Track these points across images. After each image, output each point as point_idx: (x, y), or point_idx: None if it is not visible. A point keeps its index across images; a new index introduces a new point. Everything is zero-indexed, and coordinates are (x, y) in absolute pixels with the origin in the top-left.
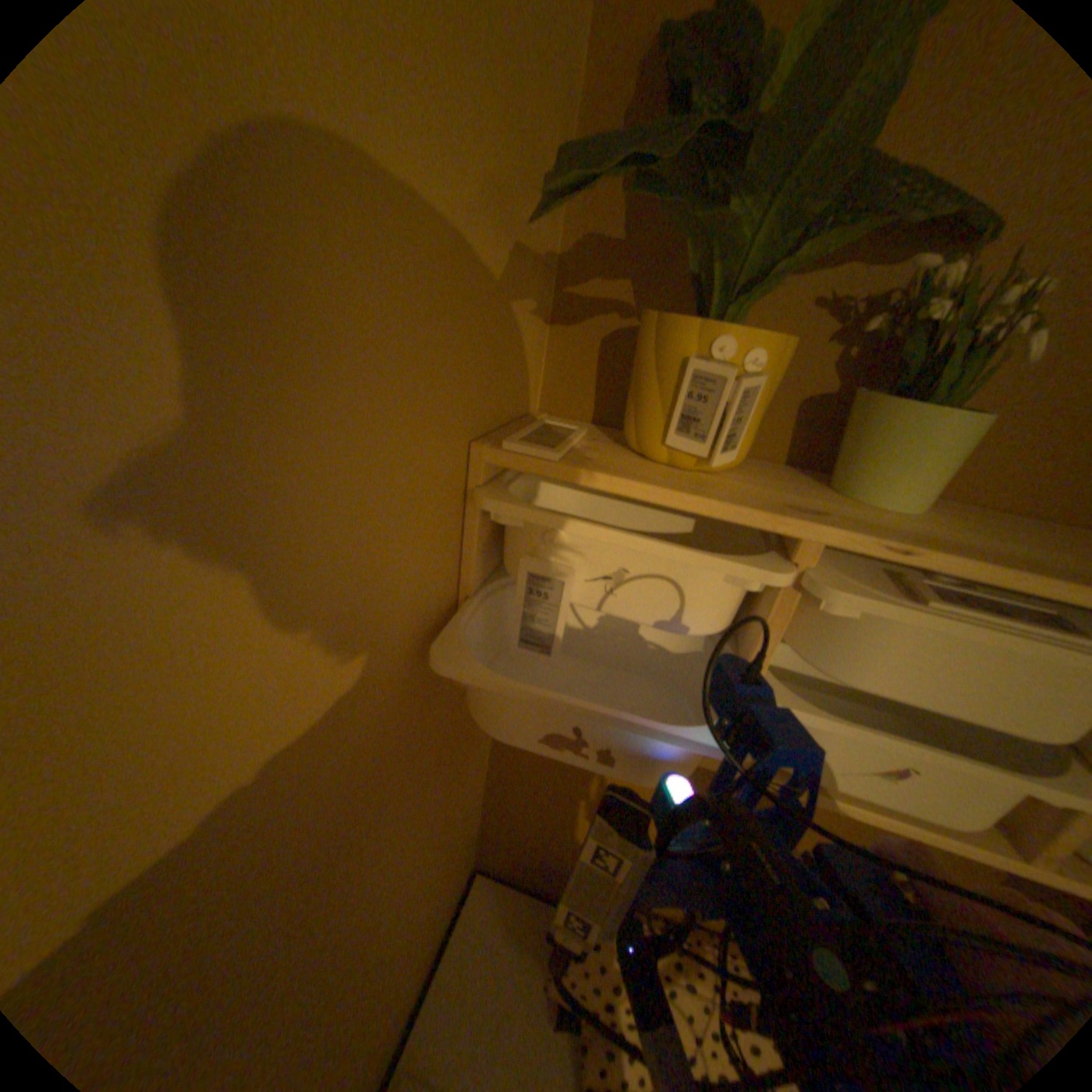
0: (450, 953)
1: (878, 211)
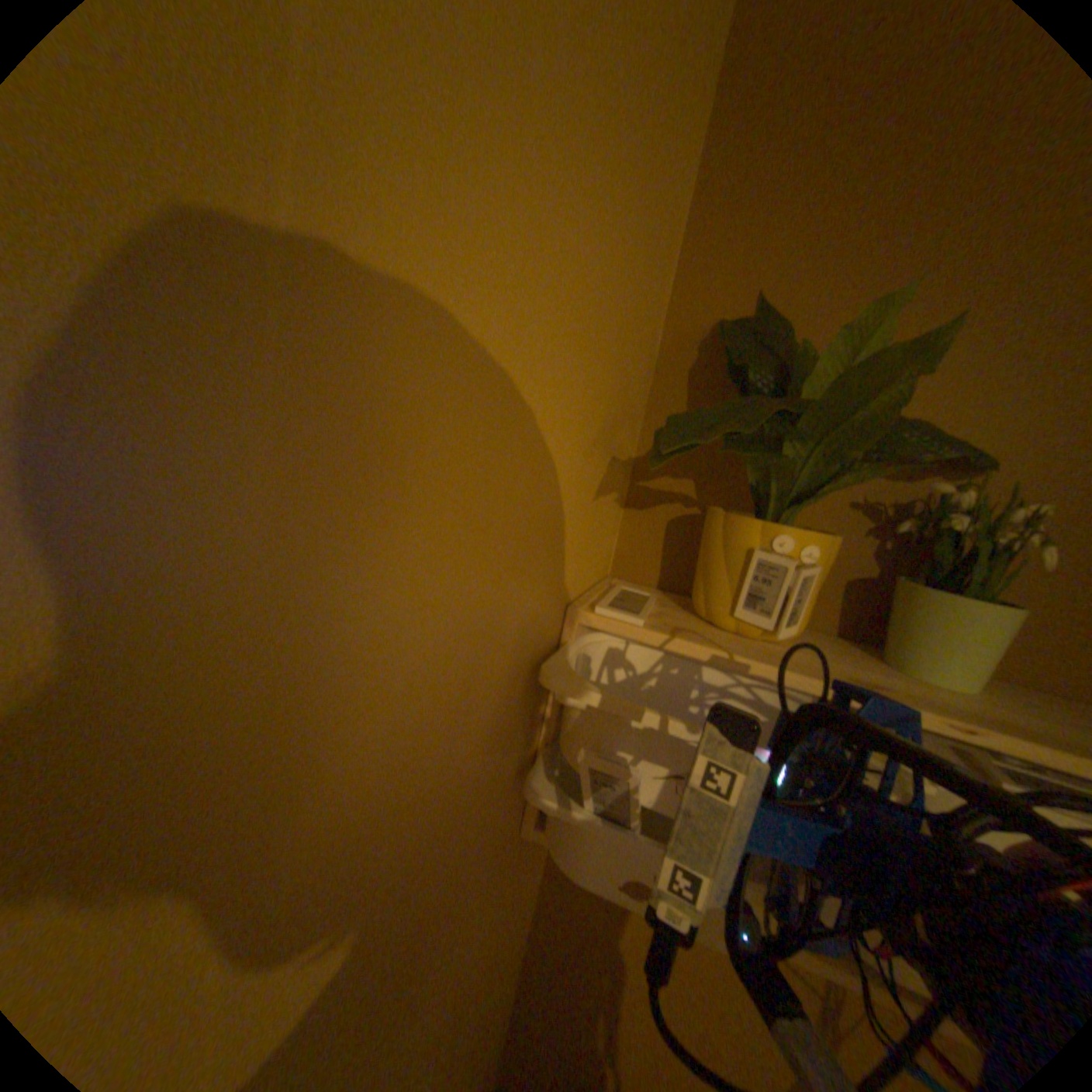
0: None
1: (905, 456)
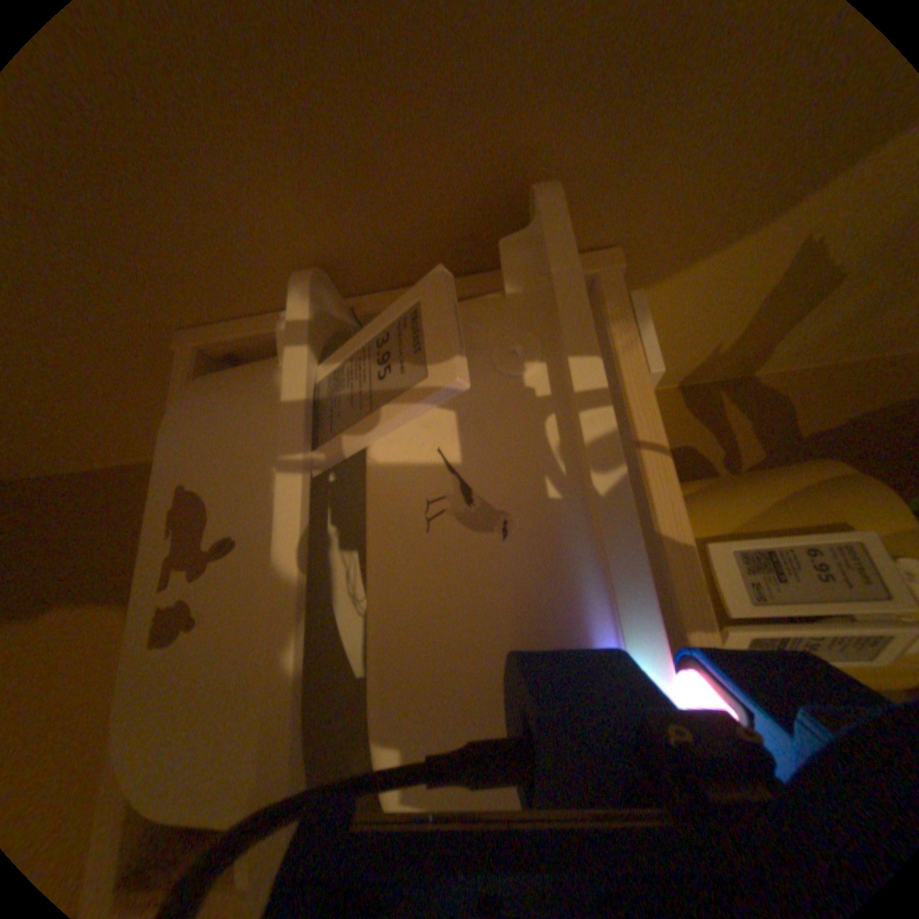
0: None
1: None
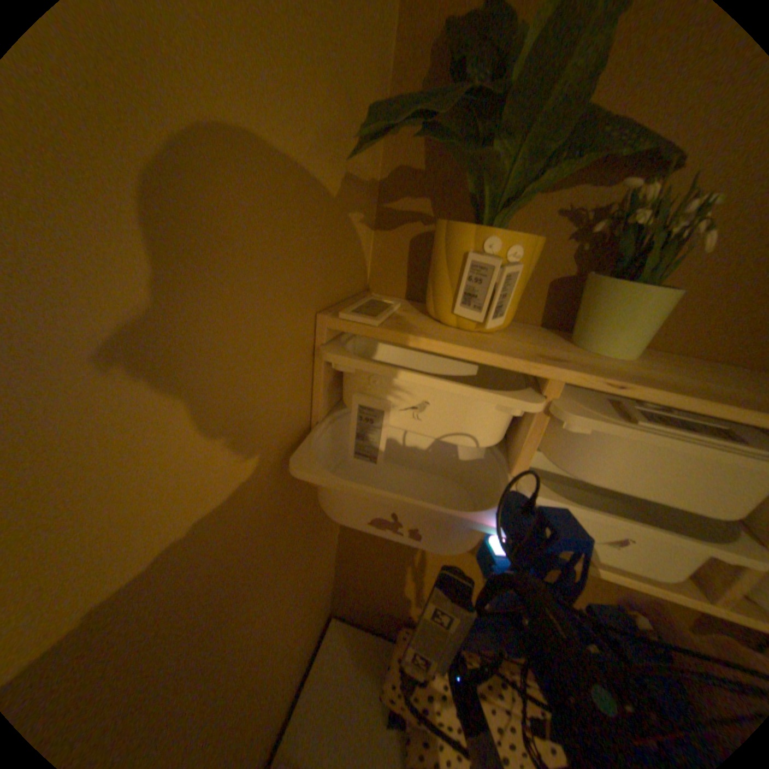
0: (312, 674)
1: (597, 149)
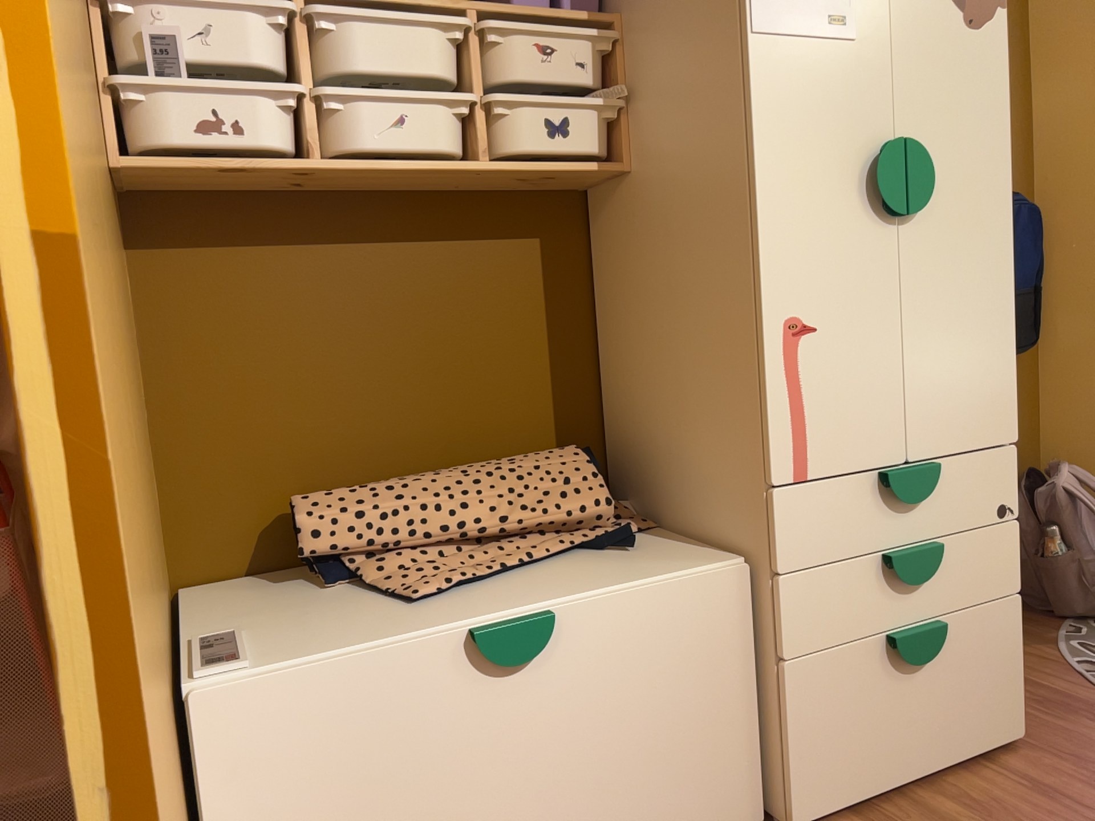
0: (182, 611)
1: None
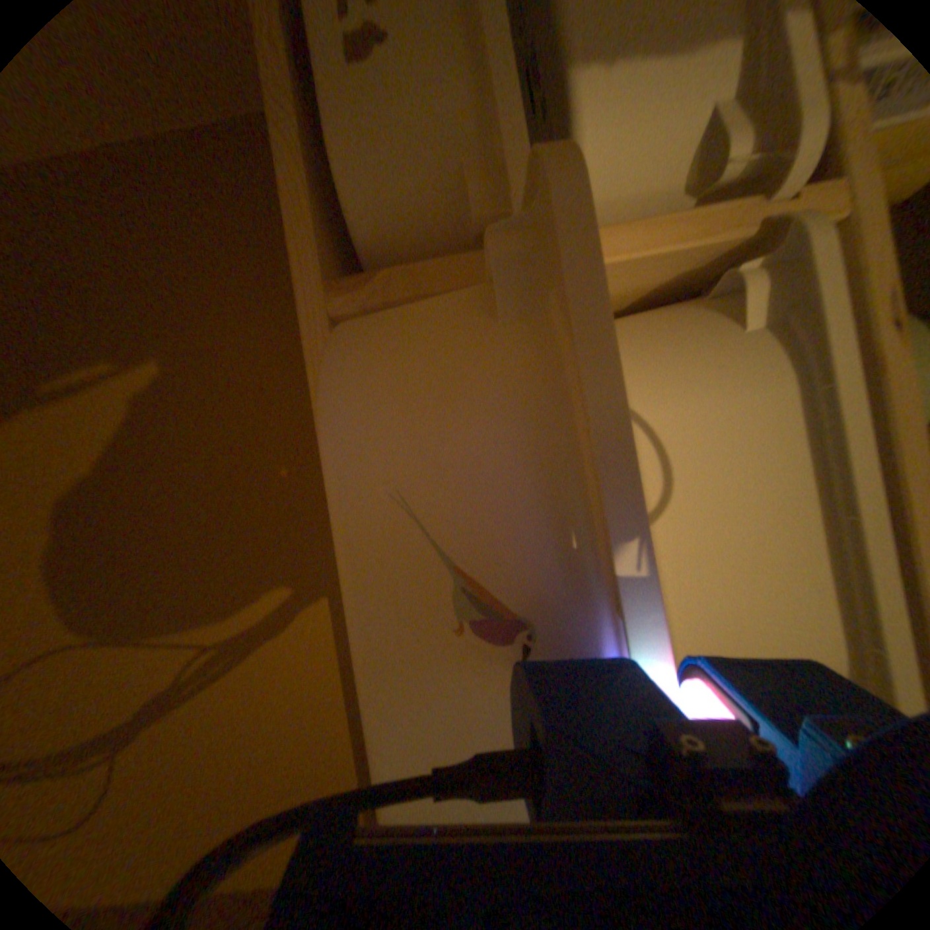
0: None
1: None
